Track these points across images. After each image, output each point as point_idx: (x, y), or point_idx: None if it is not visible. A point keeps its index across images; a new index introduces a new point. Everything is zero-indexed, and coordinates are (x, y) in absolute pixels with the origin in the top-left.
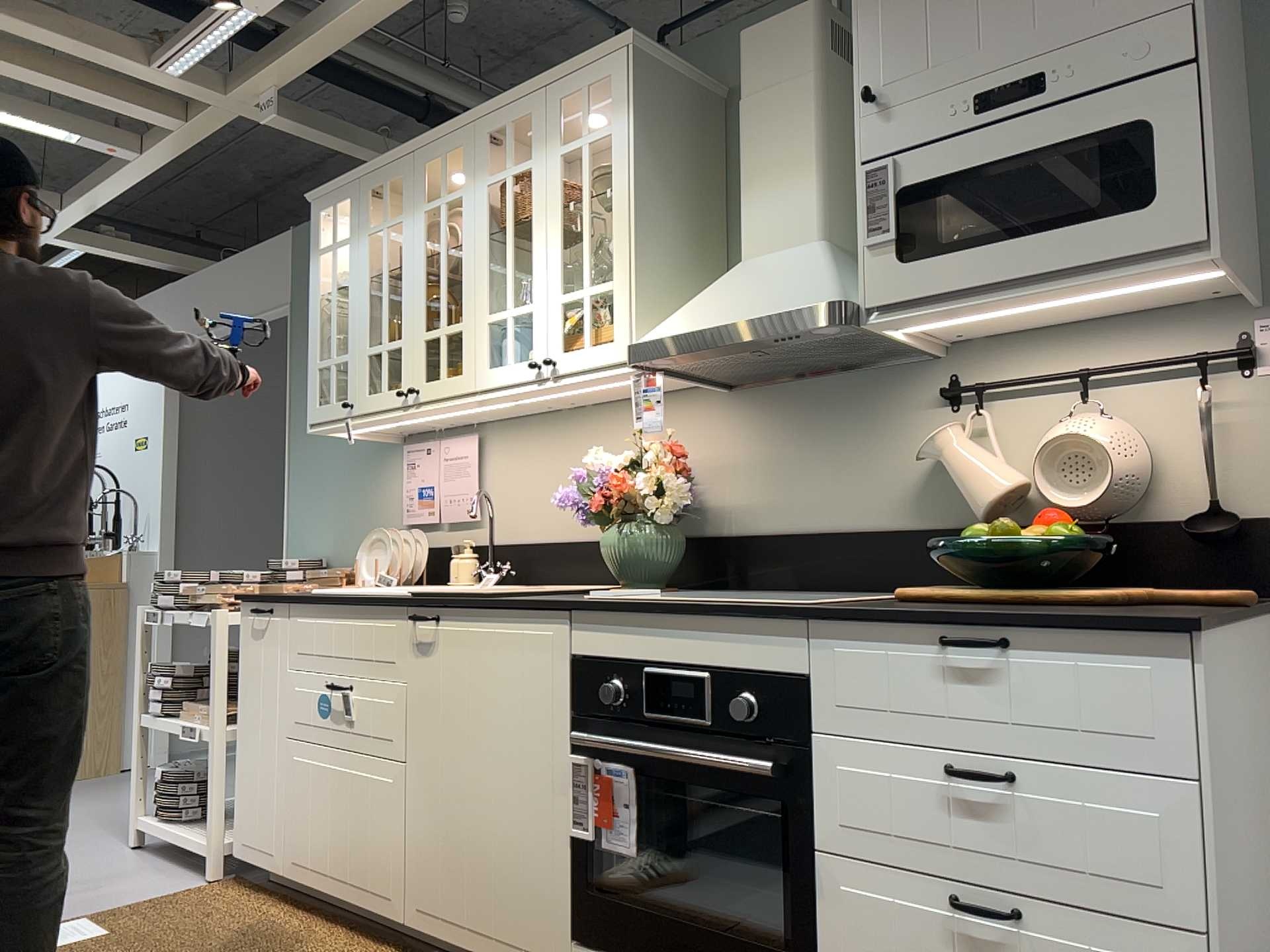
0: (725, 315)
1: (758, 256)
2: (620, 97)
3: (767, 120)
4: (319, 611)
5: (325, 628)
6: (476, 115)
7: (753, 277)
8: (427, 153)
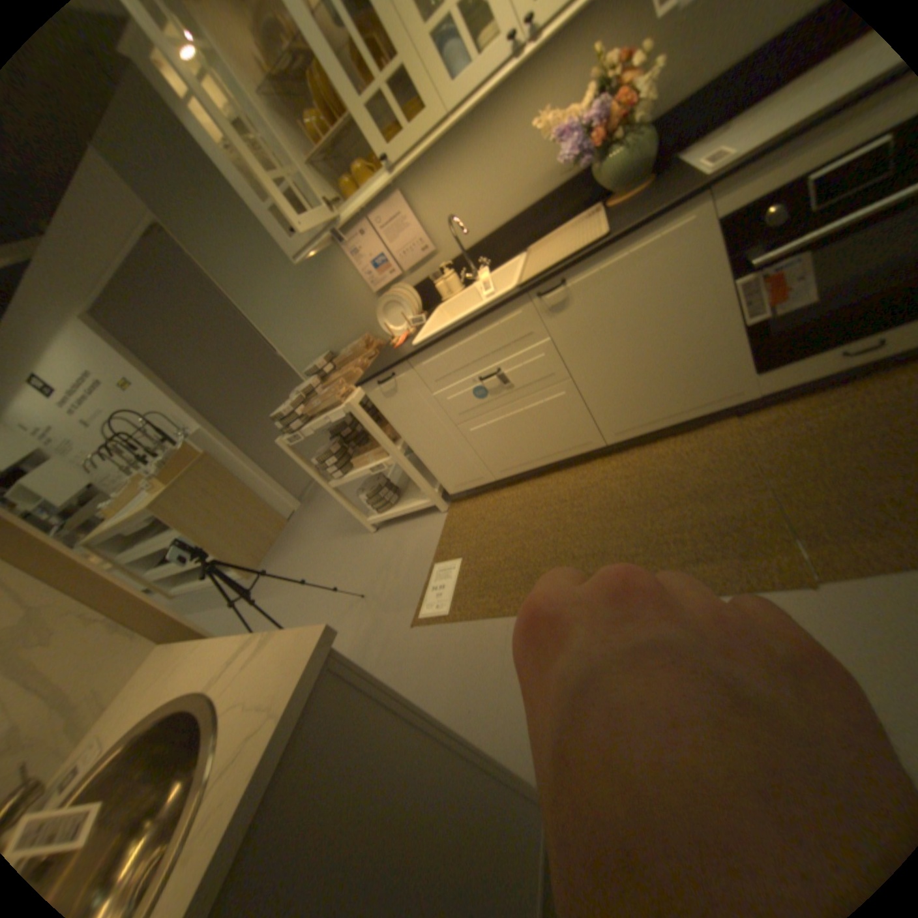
0: None
1: None
2: None
3: None
4: (440, 346)
5: (453, 352)
6: None
7: None
8: None
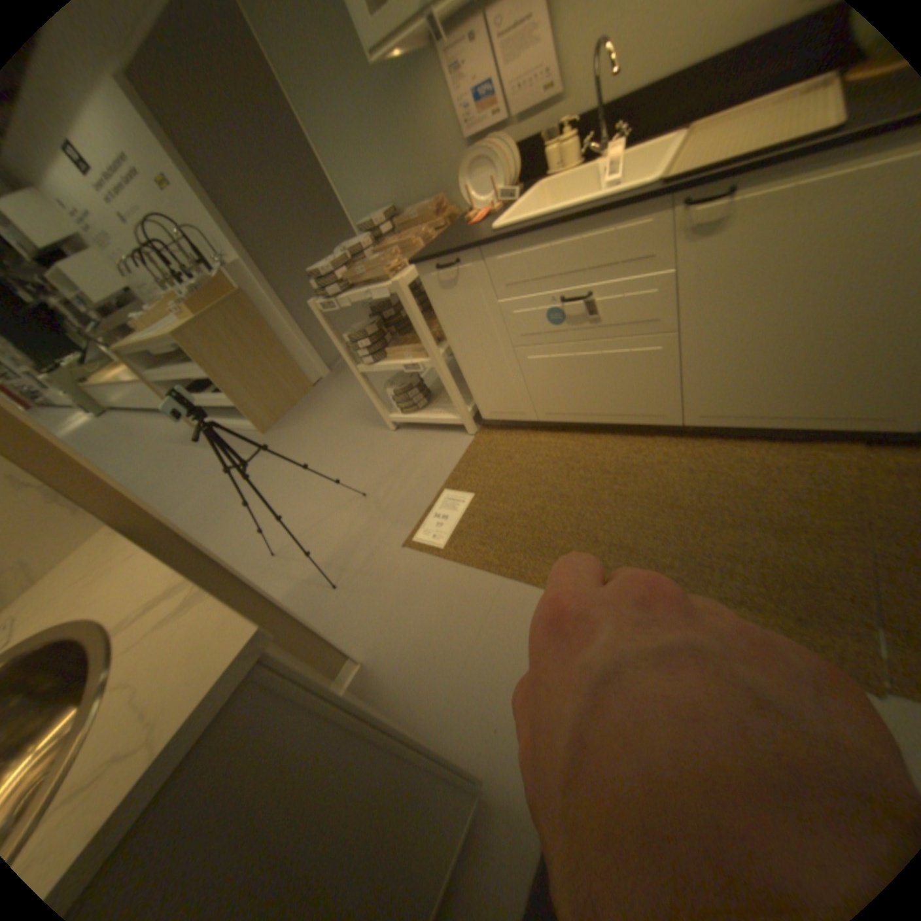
0: None
1: None
2: None
3: None
4: (526, 240)
5: (540, 253)
6: None
7: None
8: None
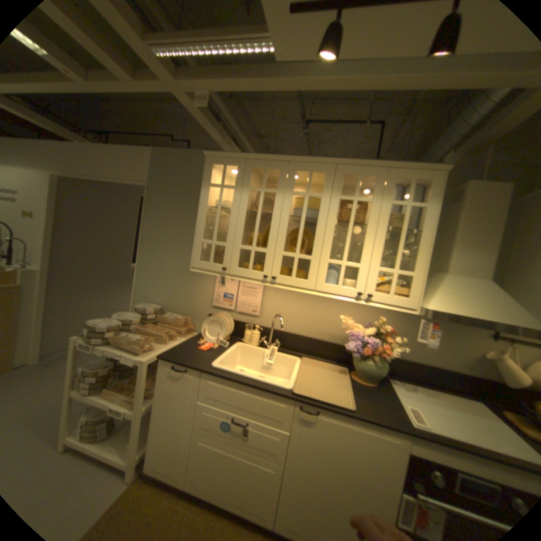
0: (481, 313)
1: (461, 276)
2: (438, 192)
3: (479, 223)
4: (226, 382)
5: (230, 392)
6: (339, 161)
7: (473, 291)
8: (299, 165)
